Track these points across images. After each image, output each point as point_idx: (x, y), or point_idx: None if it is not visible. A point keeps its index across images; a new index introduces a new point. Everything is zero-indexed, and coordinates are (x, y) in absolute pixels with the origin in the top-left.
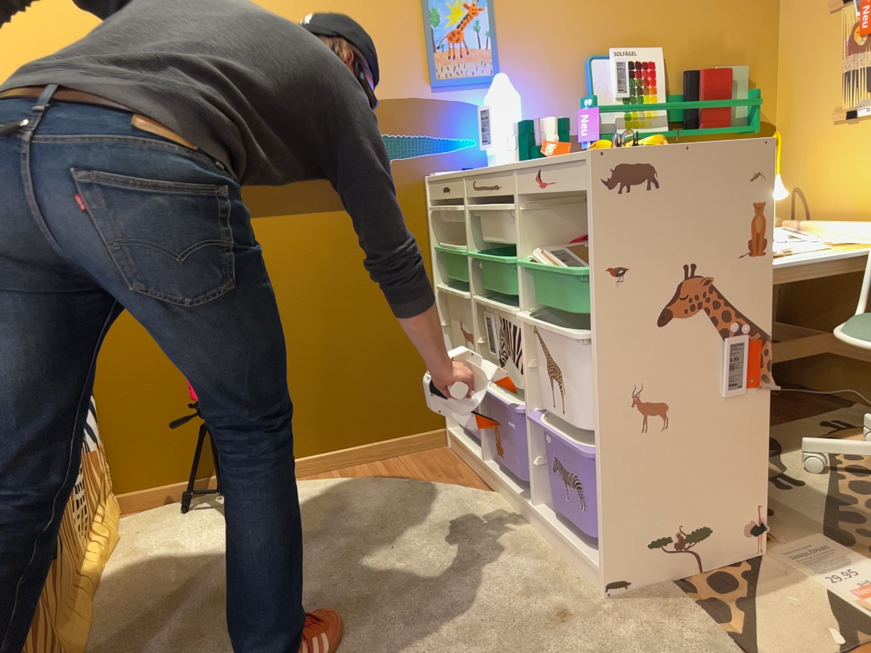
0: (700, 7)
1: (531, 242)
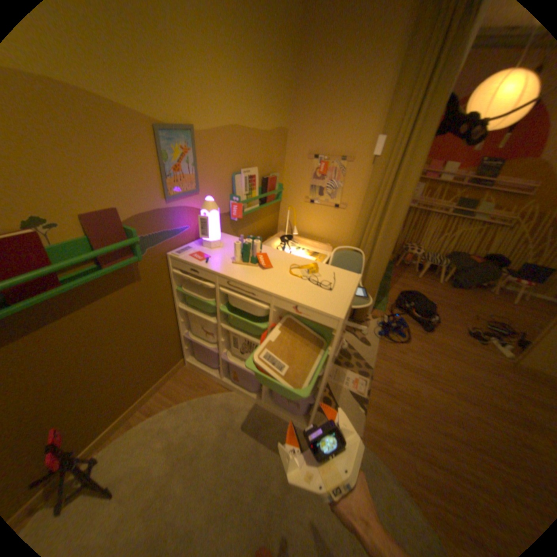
0: (268, 146)
1: (274, 319)
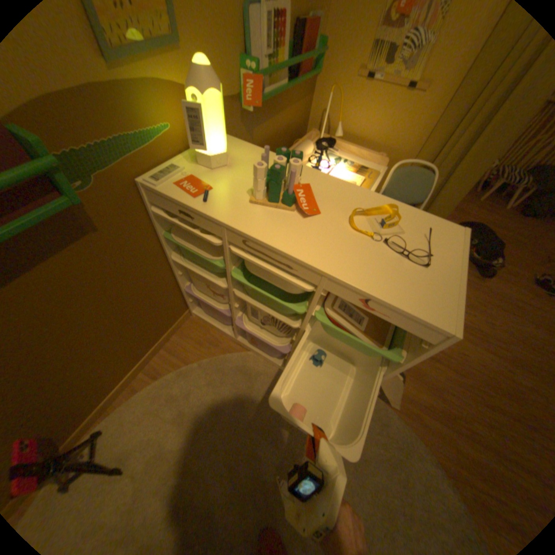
0: None
1: (318, 300)
